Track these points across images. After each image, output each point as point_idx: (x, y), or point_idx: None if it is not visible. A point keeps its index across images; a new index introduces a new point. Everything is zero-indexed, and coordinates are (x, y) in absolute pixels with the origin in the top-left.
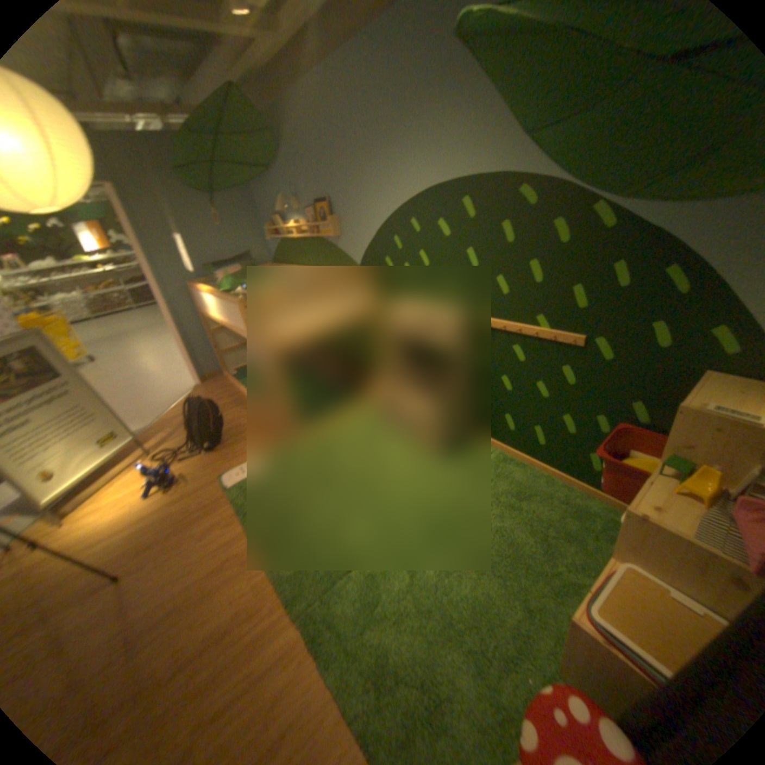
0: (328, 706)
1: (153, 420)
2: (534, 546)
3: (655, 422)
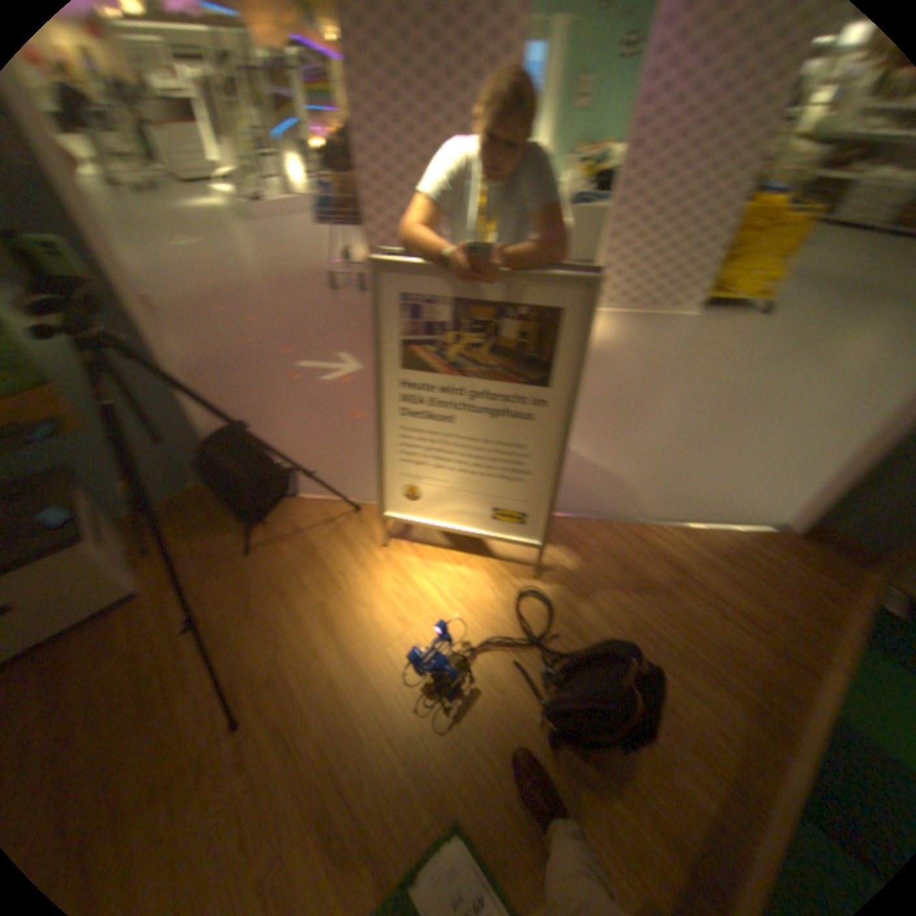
0: None
1: (636, 516)
2: None
3: None
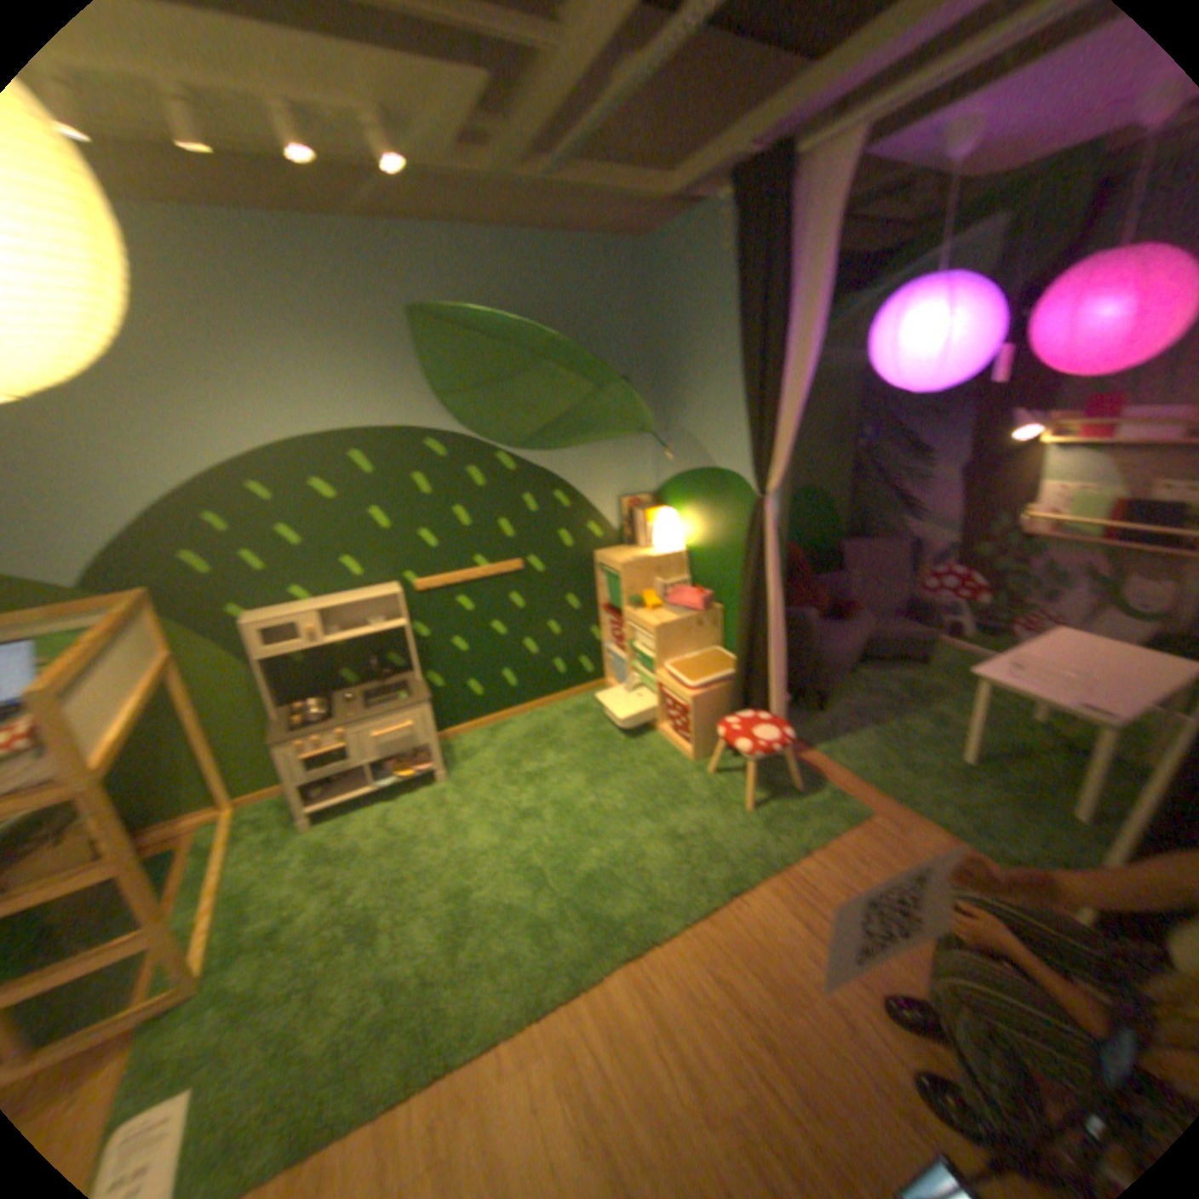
0: (695, 931)
1: None
2: (594, 743)
3: (581, 603)
